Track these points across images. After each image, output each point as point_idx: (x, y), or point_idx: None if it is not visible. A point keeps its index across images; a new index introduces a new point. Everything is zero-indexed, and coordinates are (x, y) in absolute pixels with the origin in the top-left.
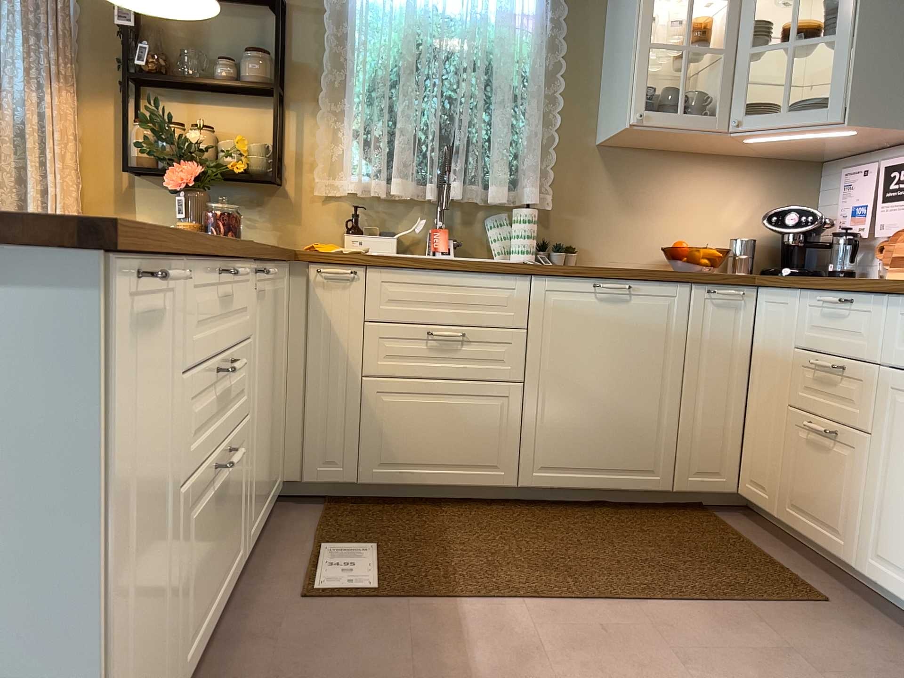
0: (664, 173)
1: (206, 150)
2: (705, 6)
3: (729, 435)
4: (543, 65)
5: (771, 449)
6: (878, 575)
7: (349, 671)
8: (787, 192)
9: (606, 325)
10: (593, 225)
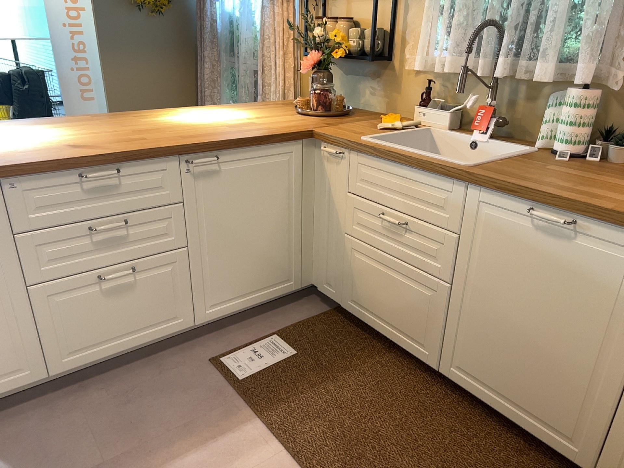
0: None
1: (328, 41)
2: None
3: None
4: None
5: None
6: None
7: (150, 412)
8: None
9: (538, 258)
10: None
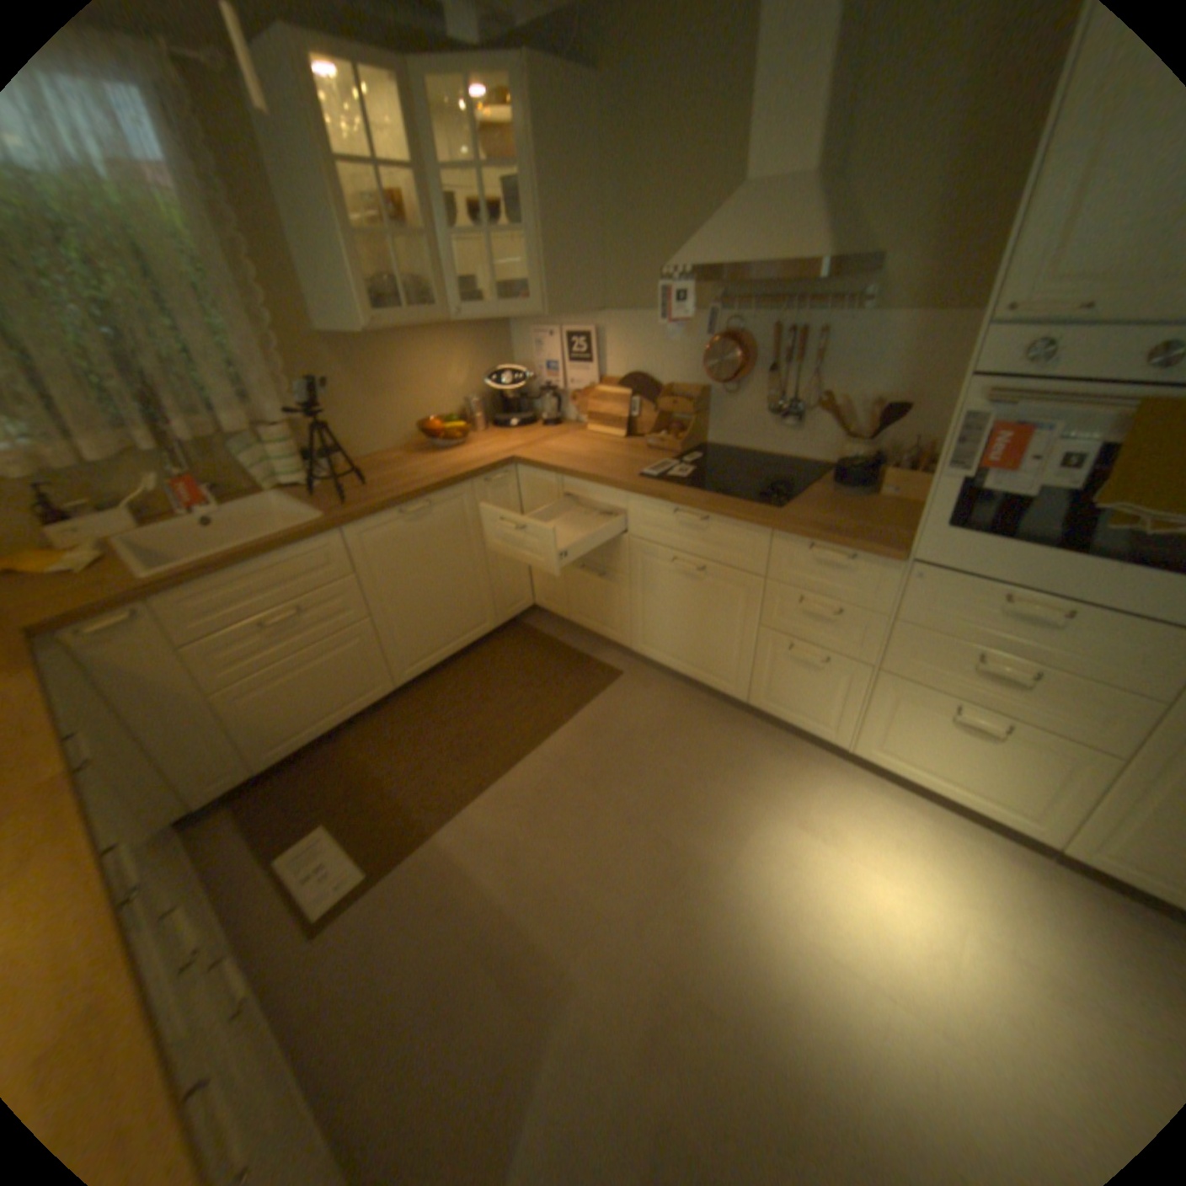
0: (387, 351)
1: None
2: (378, 166)
3: (520, 574)
4: (211, 250)
5: (553, 579)
6: (644, 652)
7: (414, 978)
8: (487, 346)
9: (417, 542)
10: (340, 420)
